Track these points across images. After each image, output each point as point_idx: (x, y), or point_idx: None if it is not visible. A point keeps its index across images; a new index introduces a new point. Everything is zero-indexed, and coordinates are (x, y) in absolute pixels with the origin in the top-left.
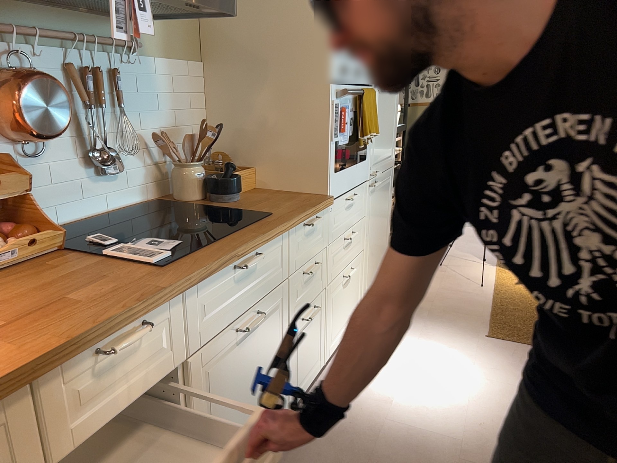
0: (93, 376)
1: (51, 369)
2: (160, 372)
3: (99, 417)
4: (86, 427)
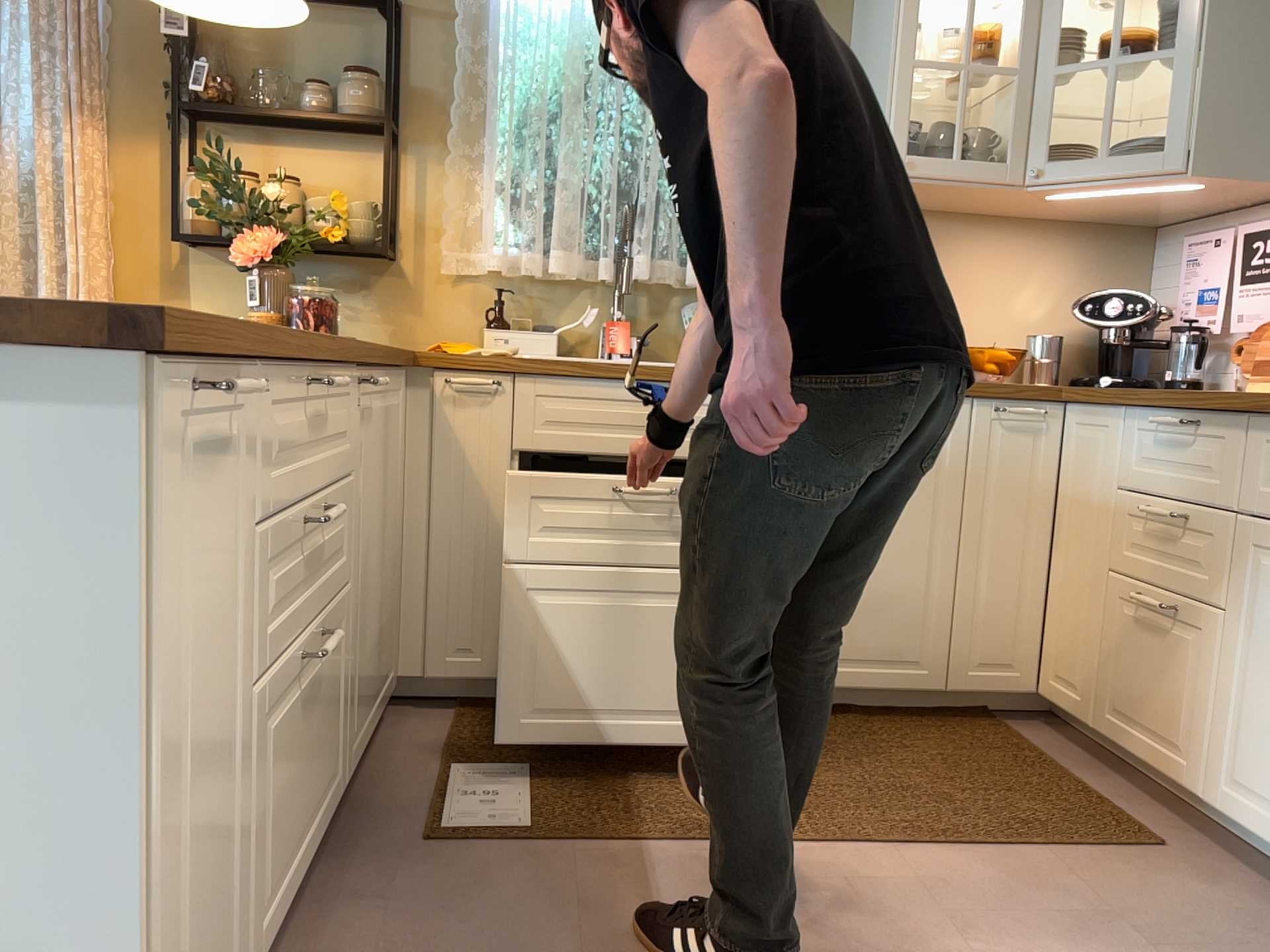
0: (1159, 441)
1: (1128, 404)
2: (1208, 496)
3: (1153, 482)
4: (1145, 481)
